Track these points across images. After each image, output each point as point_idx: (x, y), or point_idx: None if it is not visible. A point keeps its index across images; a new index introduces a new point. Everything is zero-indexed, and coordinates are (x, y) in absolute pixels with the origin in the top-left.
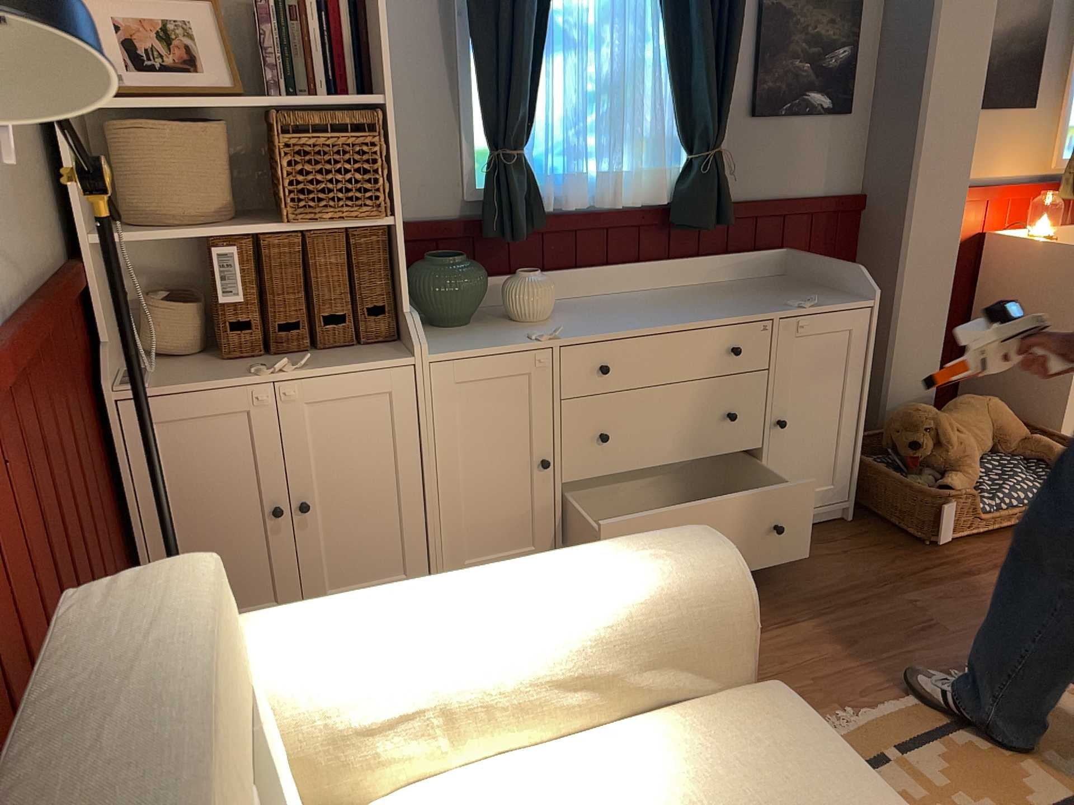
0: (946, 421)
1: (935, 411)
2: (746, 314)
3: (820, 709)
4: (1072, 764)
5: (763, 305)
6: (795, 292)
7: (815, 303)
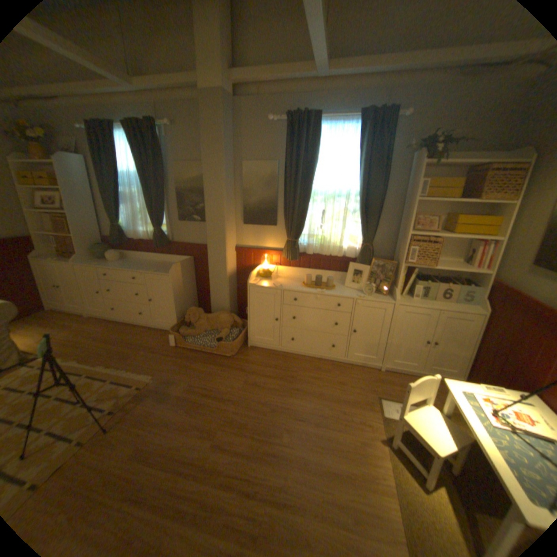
0: (196, 315)
1: (199, 312)
2: (137, 271)
3: (75, 360)
4: (68, 393)
5: (148, 270)
6: (169, 269)
7: (157, 272)
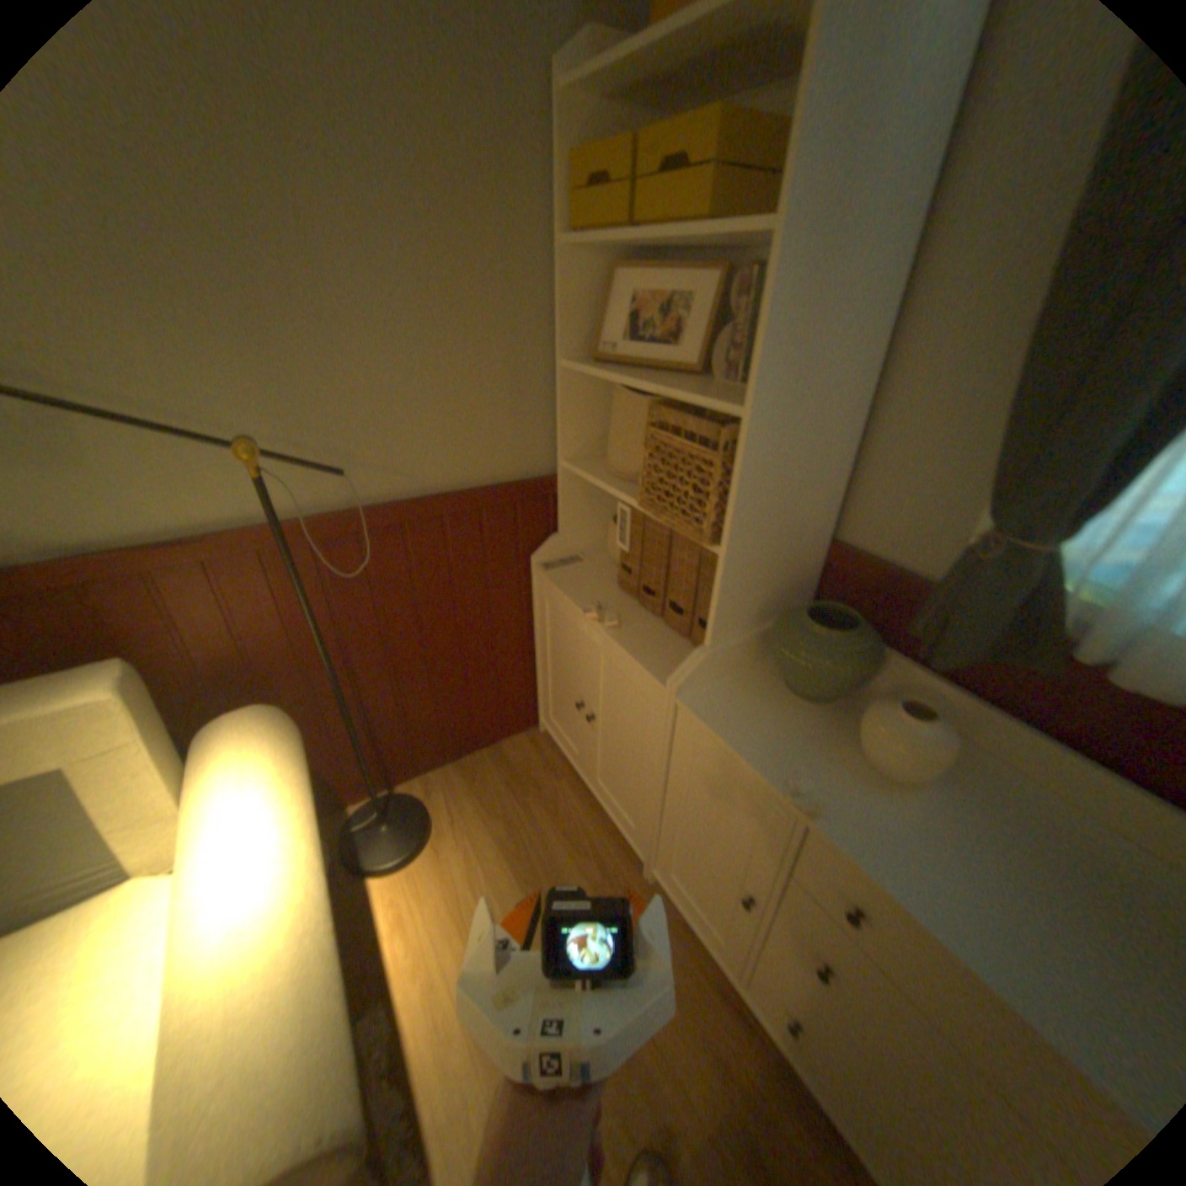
0: None
1: None
2: None
3: None
4: None
5: None
6: None
7: None
